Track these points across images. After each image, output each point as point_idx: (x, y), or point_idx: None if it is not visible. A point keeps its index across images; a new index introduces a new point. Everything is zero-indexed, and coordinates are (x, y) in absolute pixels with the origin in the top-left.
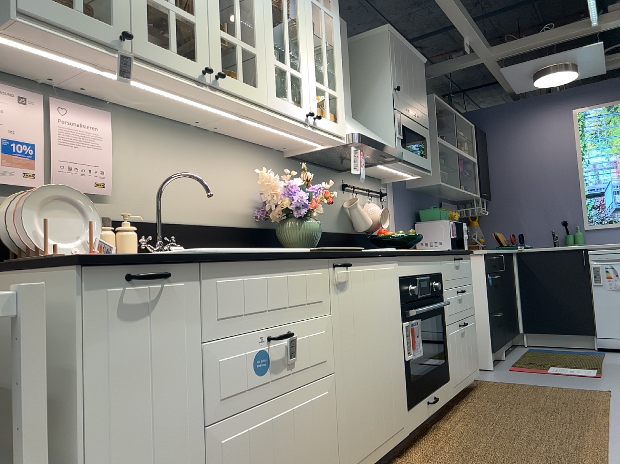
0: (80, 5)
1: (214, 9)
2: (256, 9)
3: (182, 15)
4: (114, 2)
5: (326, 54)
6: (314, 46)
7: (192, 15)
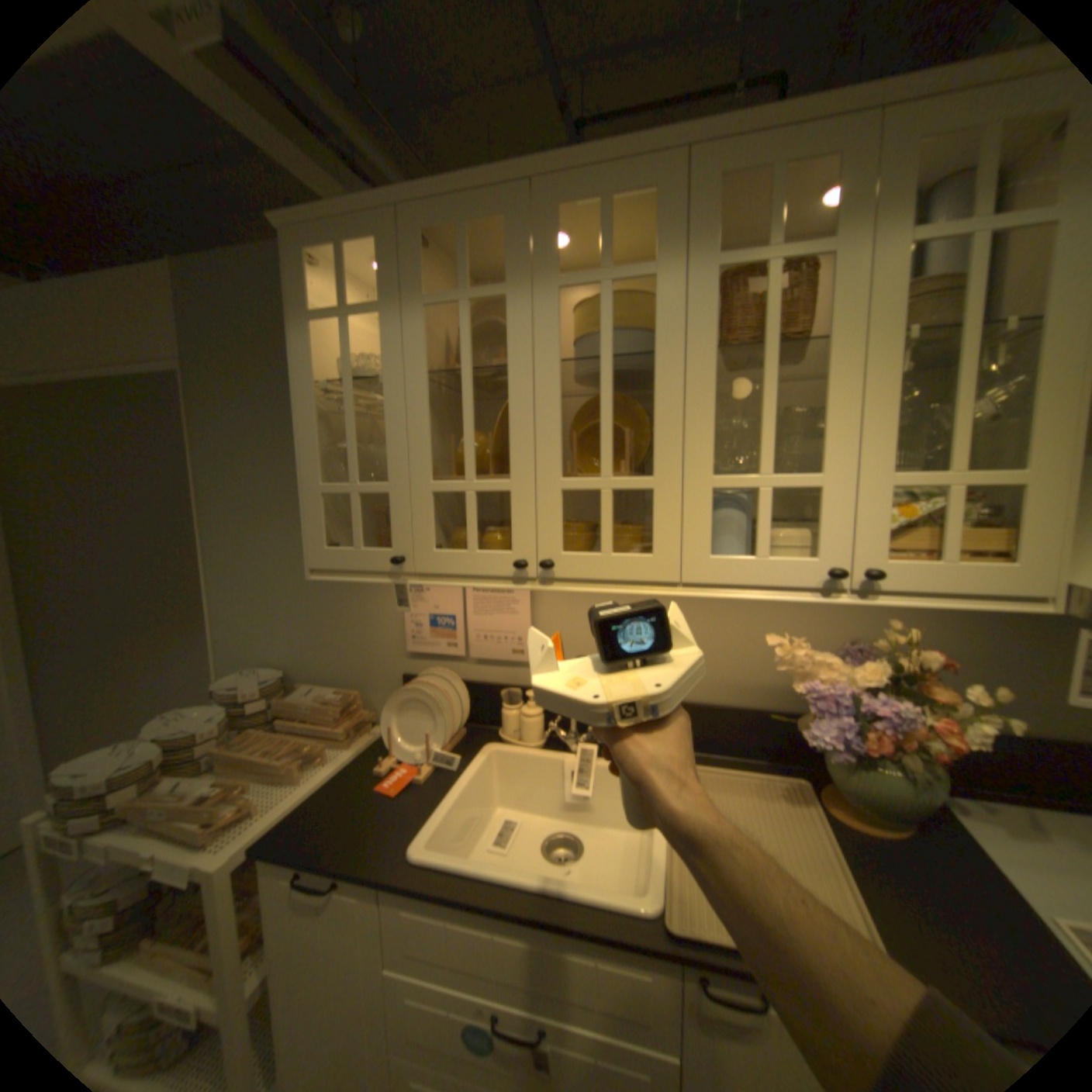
0: (359, 540)
1: (549, 447)
2: (659, 390)
3: (487, 488)
4: (394, 519)
5: (976, 368)
6: (902, 373)
7: (504, 480)
